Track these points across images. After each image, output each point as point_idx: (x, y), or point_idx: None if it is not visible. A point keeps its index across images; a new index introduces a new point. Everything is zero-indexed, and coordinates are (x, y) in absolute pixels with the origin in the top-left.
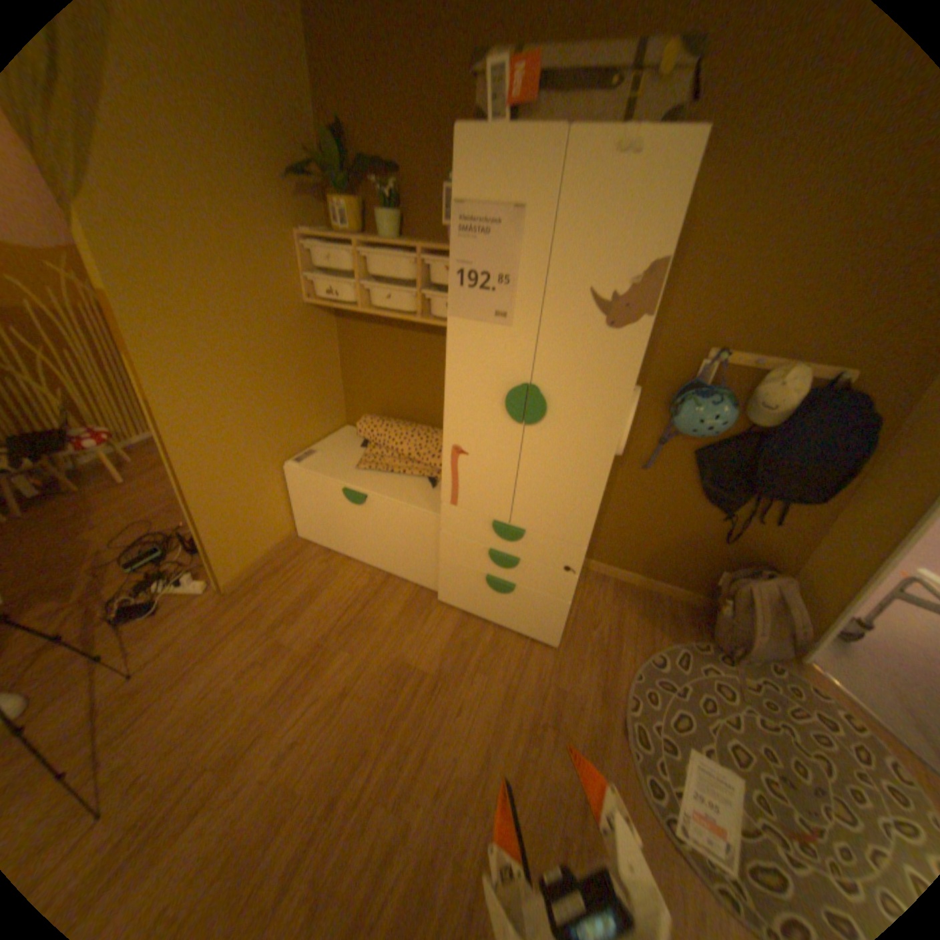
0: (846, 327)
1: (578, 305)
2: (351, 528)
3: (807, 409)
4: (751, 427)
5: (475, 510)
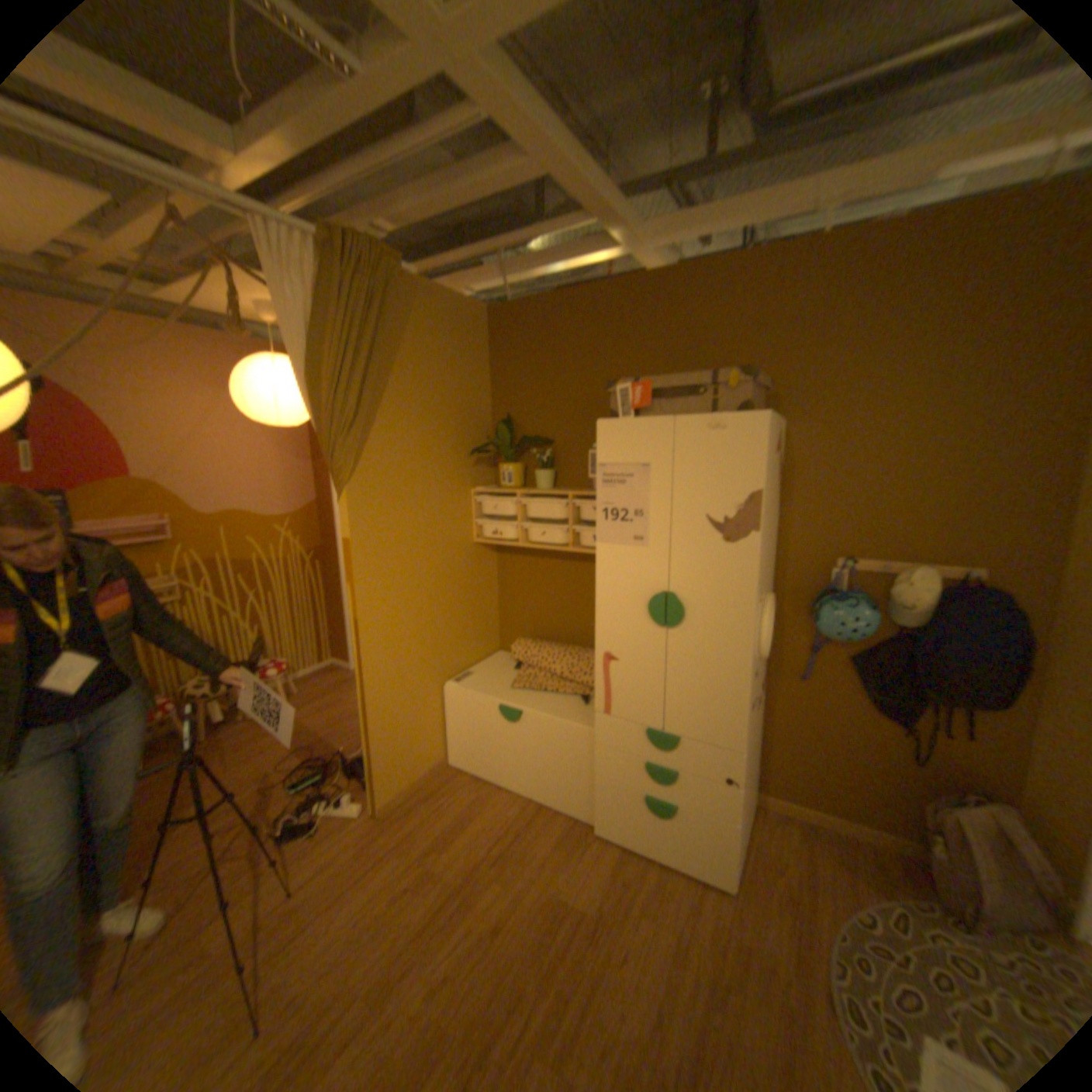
0: (957, 532)
1: (699, 527)
2: (503, 751)
3: (945, 607)
4: (901, 630)
5: (628, 718)
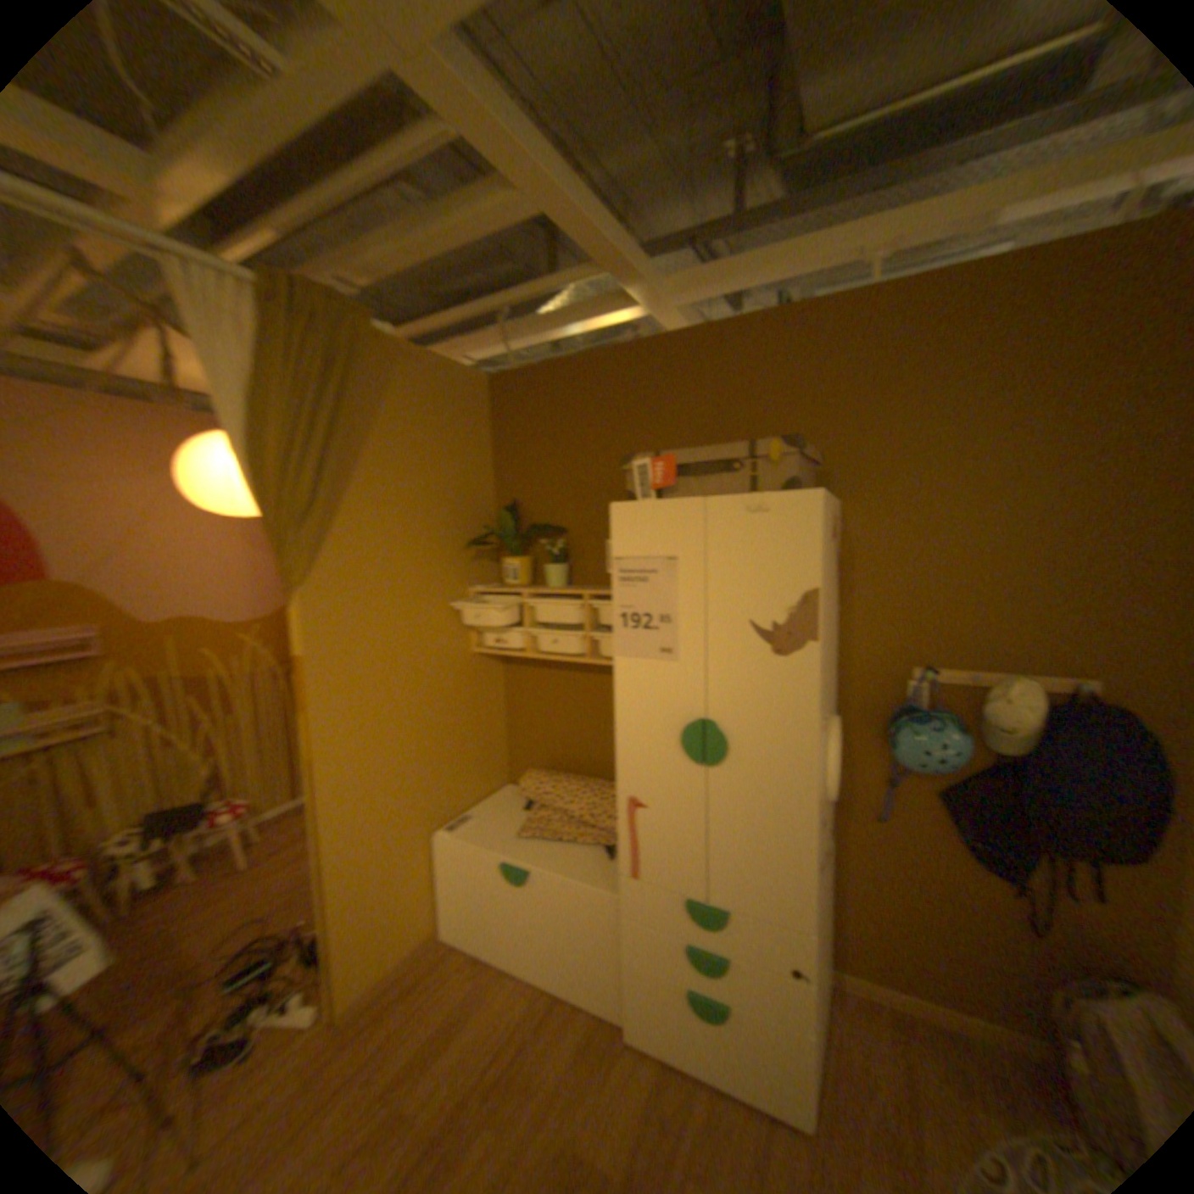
0: (1059, 634)
1: (740, 635)
2: (506, 923)
3: (1054, 730)
4: (999, 757)
5: (661, 884)
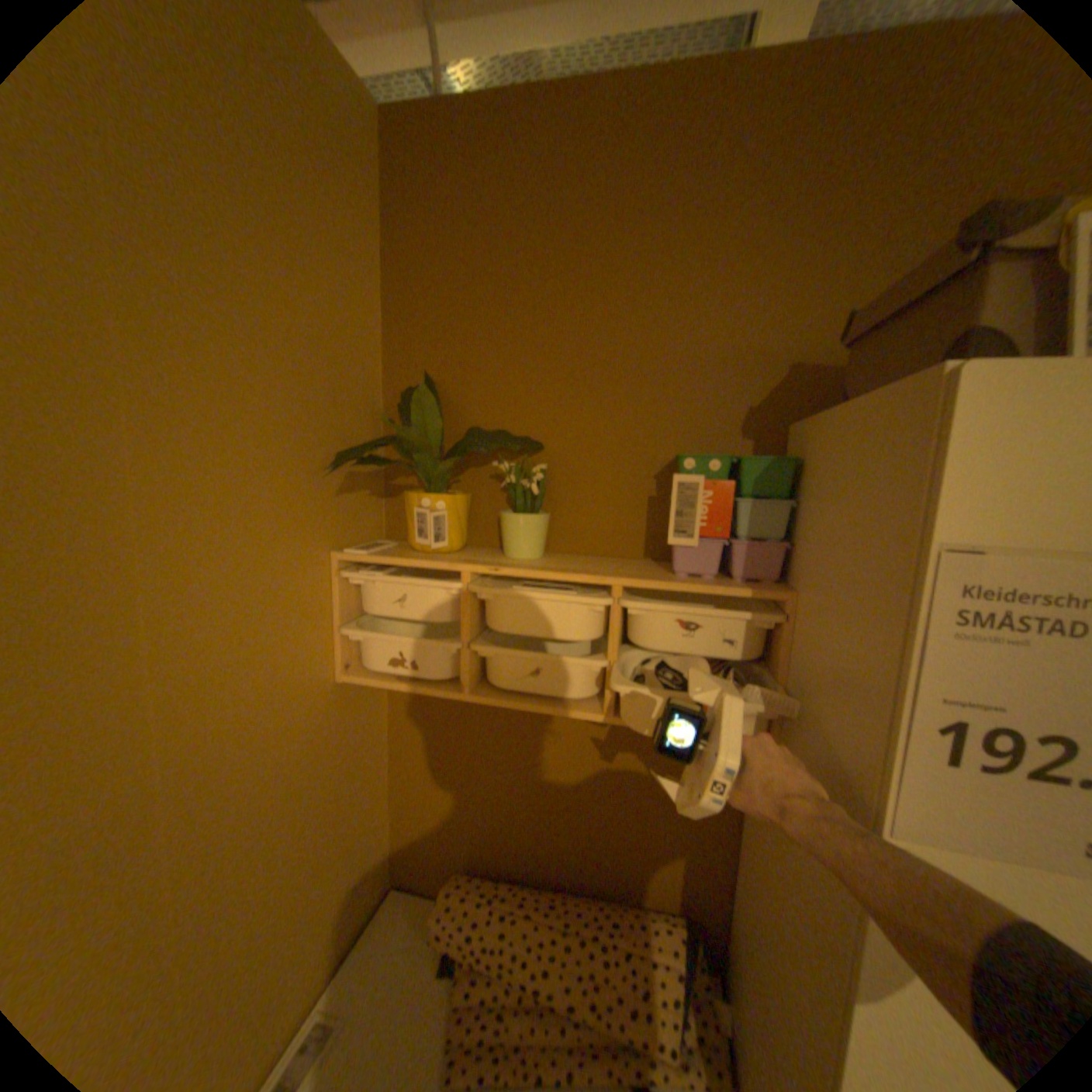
0: None
1: None
2: None
3: None
4: None
5: None
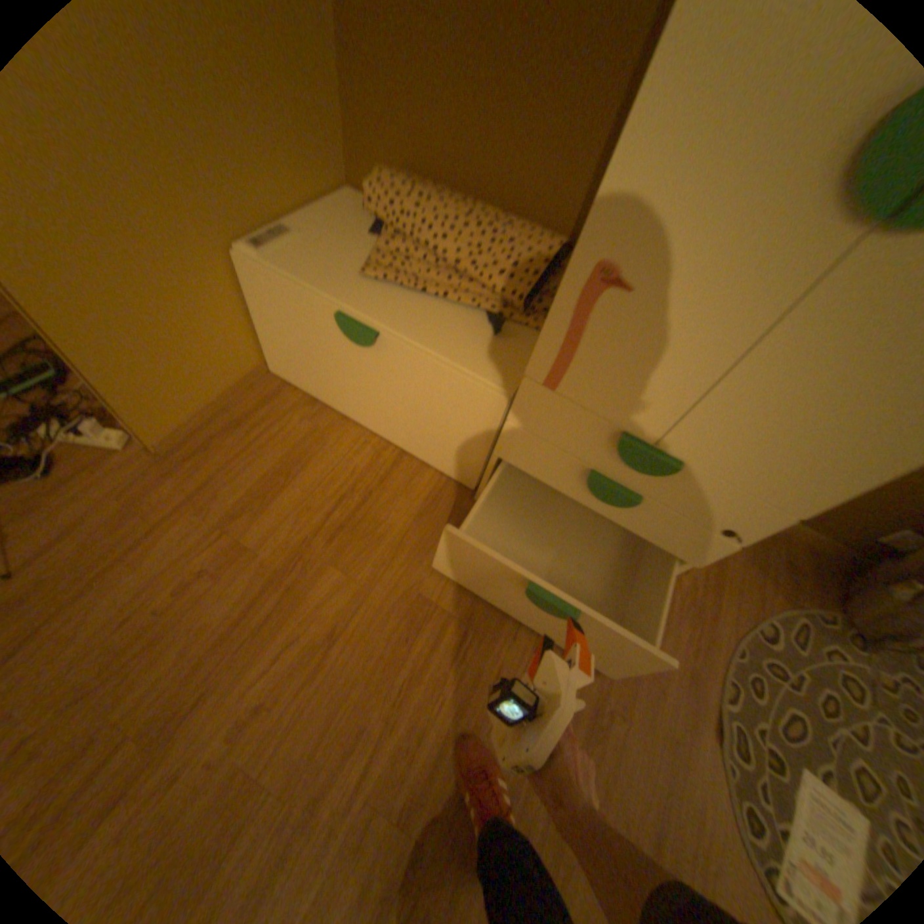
0: None
1: None
2: (349, 377)
3: None
4: None
5: (594, 405)
